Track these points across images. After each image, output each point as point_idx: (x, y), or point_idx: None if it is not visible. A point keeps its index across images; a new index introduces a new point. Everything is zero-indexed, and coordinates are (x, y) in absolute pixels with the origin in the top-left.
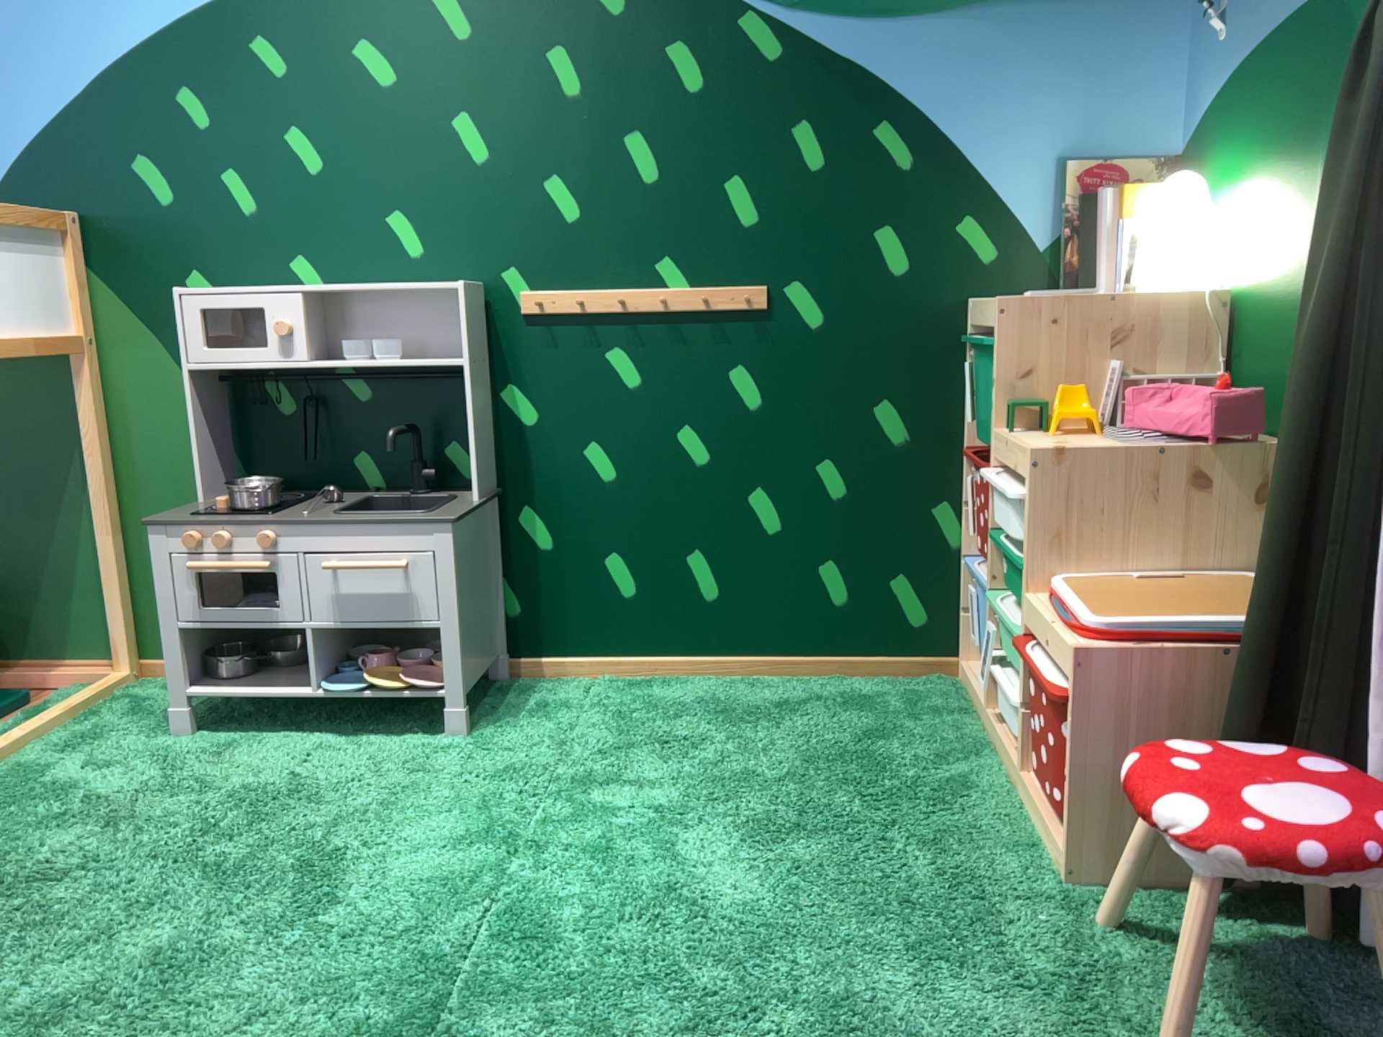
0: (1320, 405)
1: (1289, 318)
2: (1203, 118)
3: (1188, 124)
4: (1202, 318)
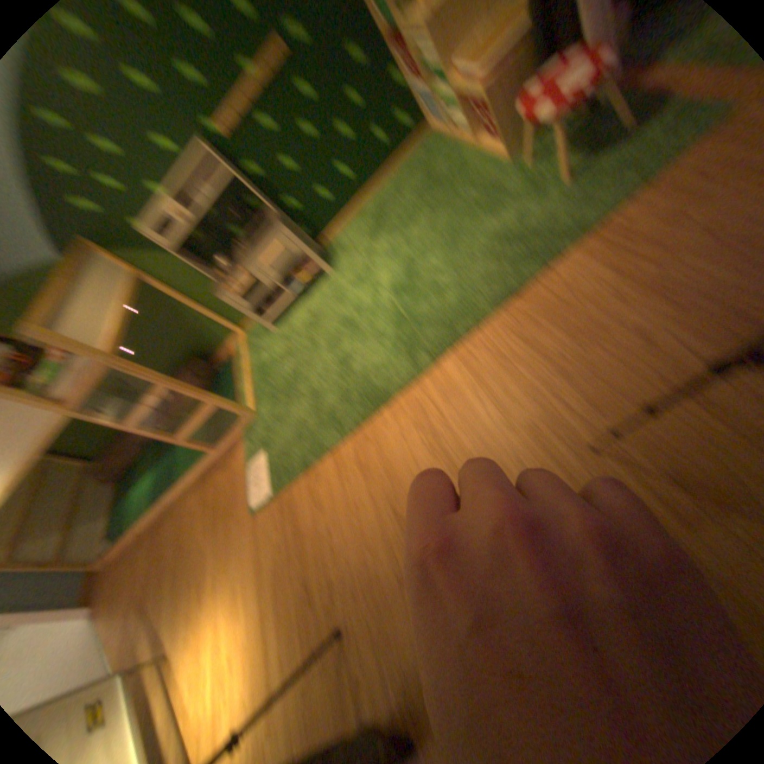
0: None
1: None
2: None
3: None
4: None
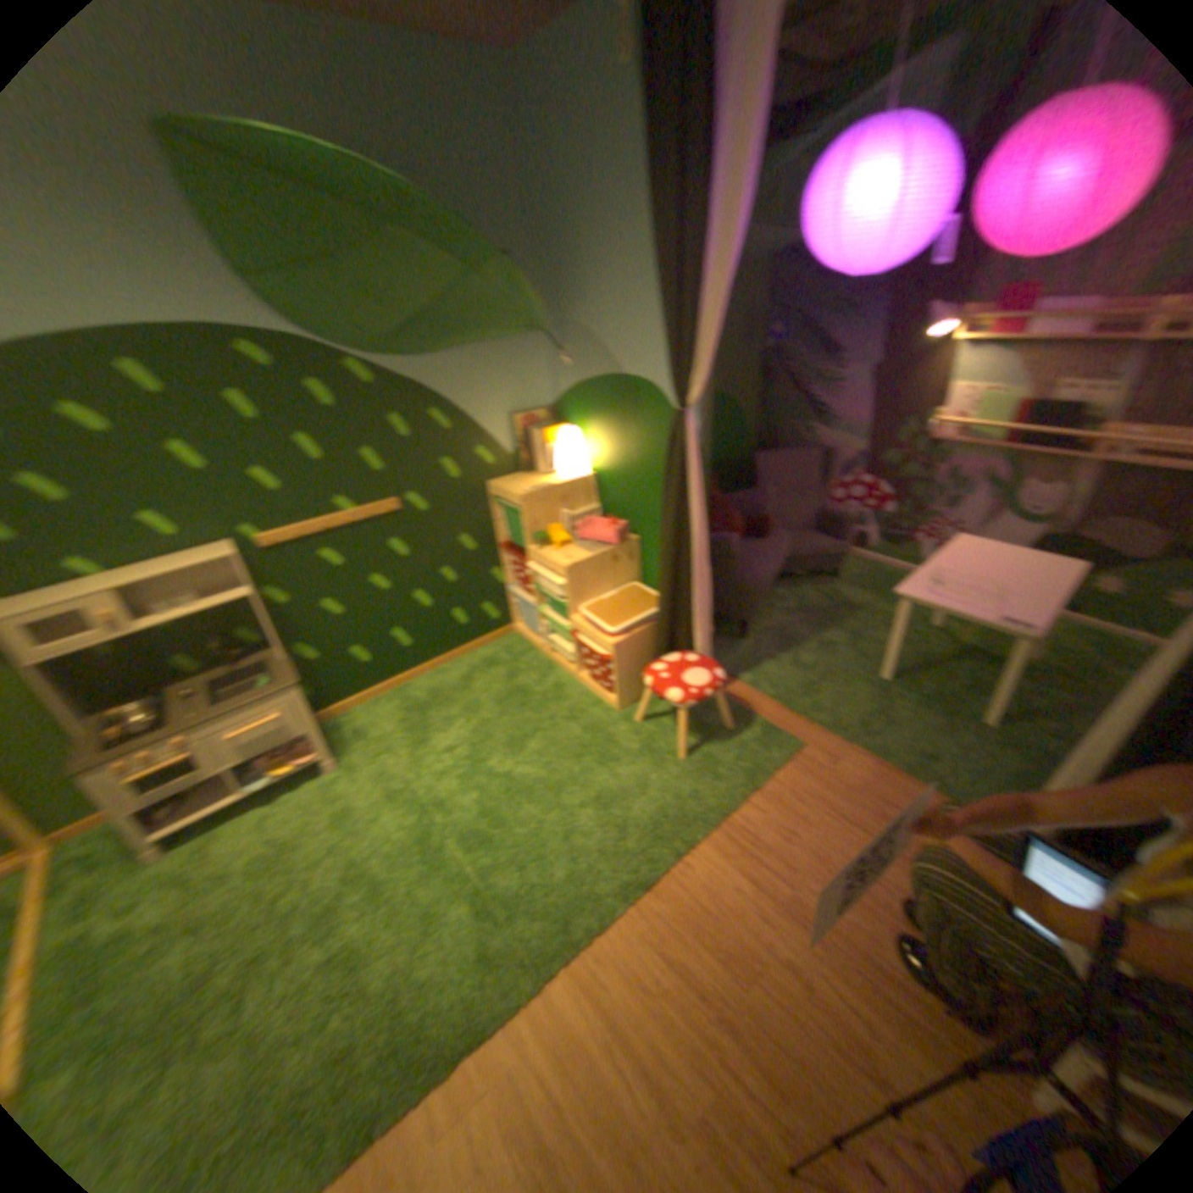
0: (671, 555)
1: (623, 491)
2: (562, 395)
3: (554, 394)
4: (586, 486)
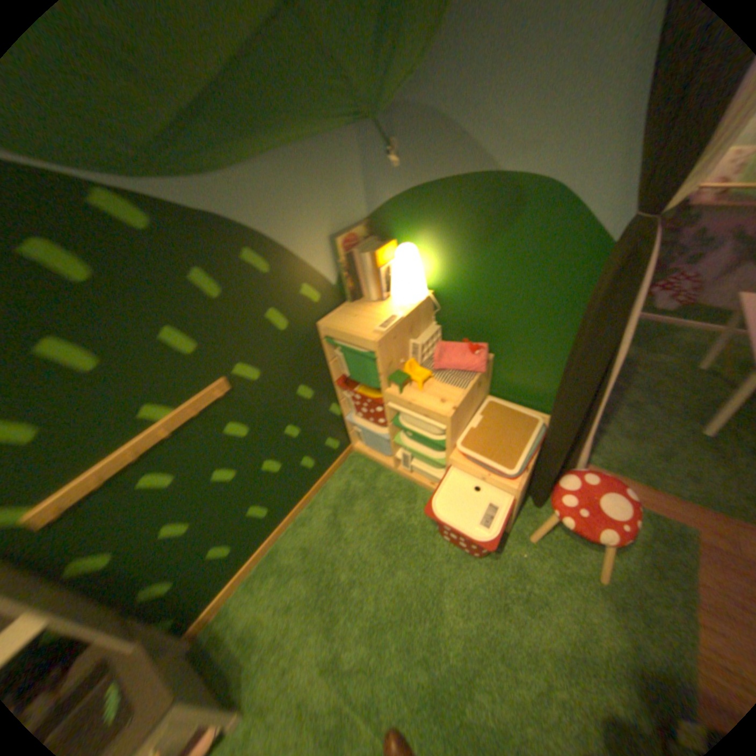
0: (597, 392)
1: (479, 309)
2: (389, 204)
3: (376, 203)
4: (430, 306)
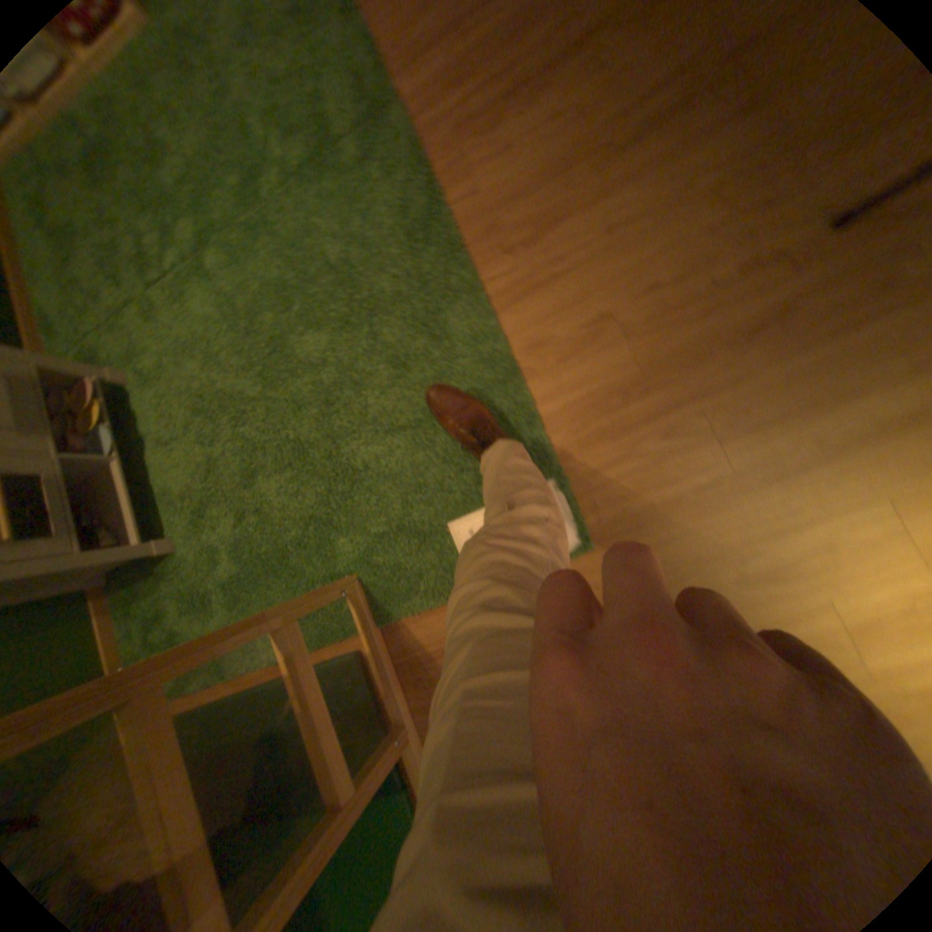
0: None
1: None
2: None
3: None
4: None
